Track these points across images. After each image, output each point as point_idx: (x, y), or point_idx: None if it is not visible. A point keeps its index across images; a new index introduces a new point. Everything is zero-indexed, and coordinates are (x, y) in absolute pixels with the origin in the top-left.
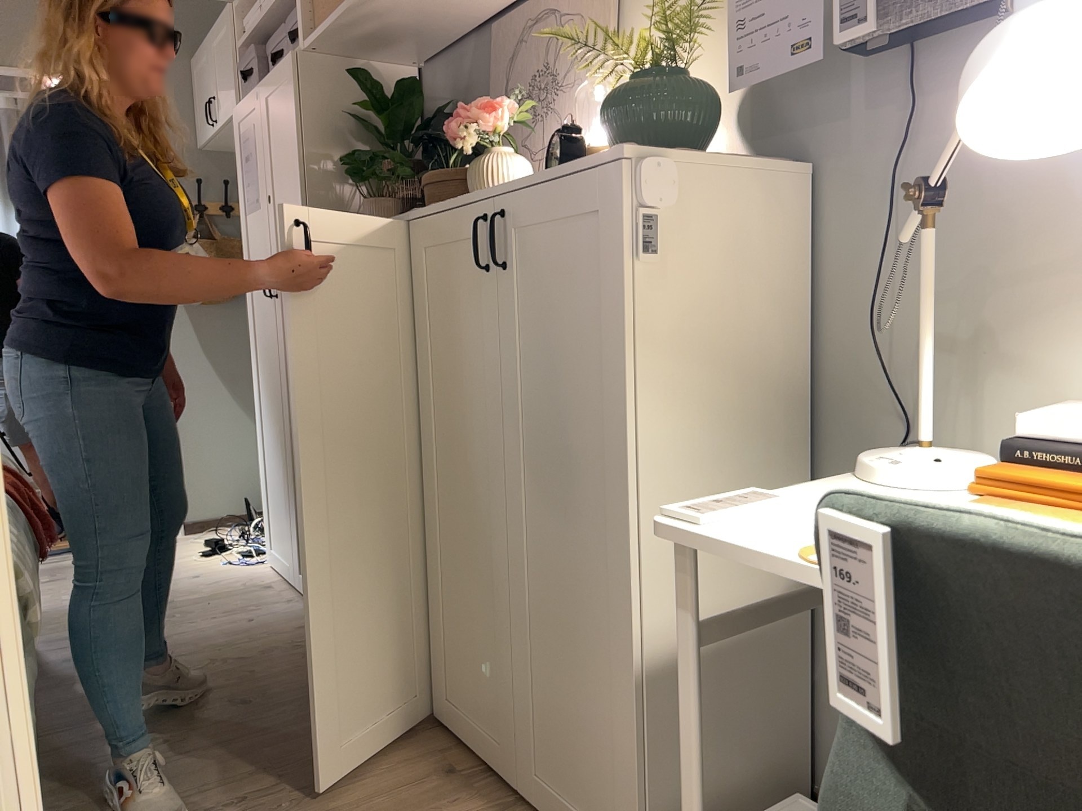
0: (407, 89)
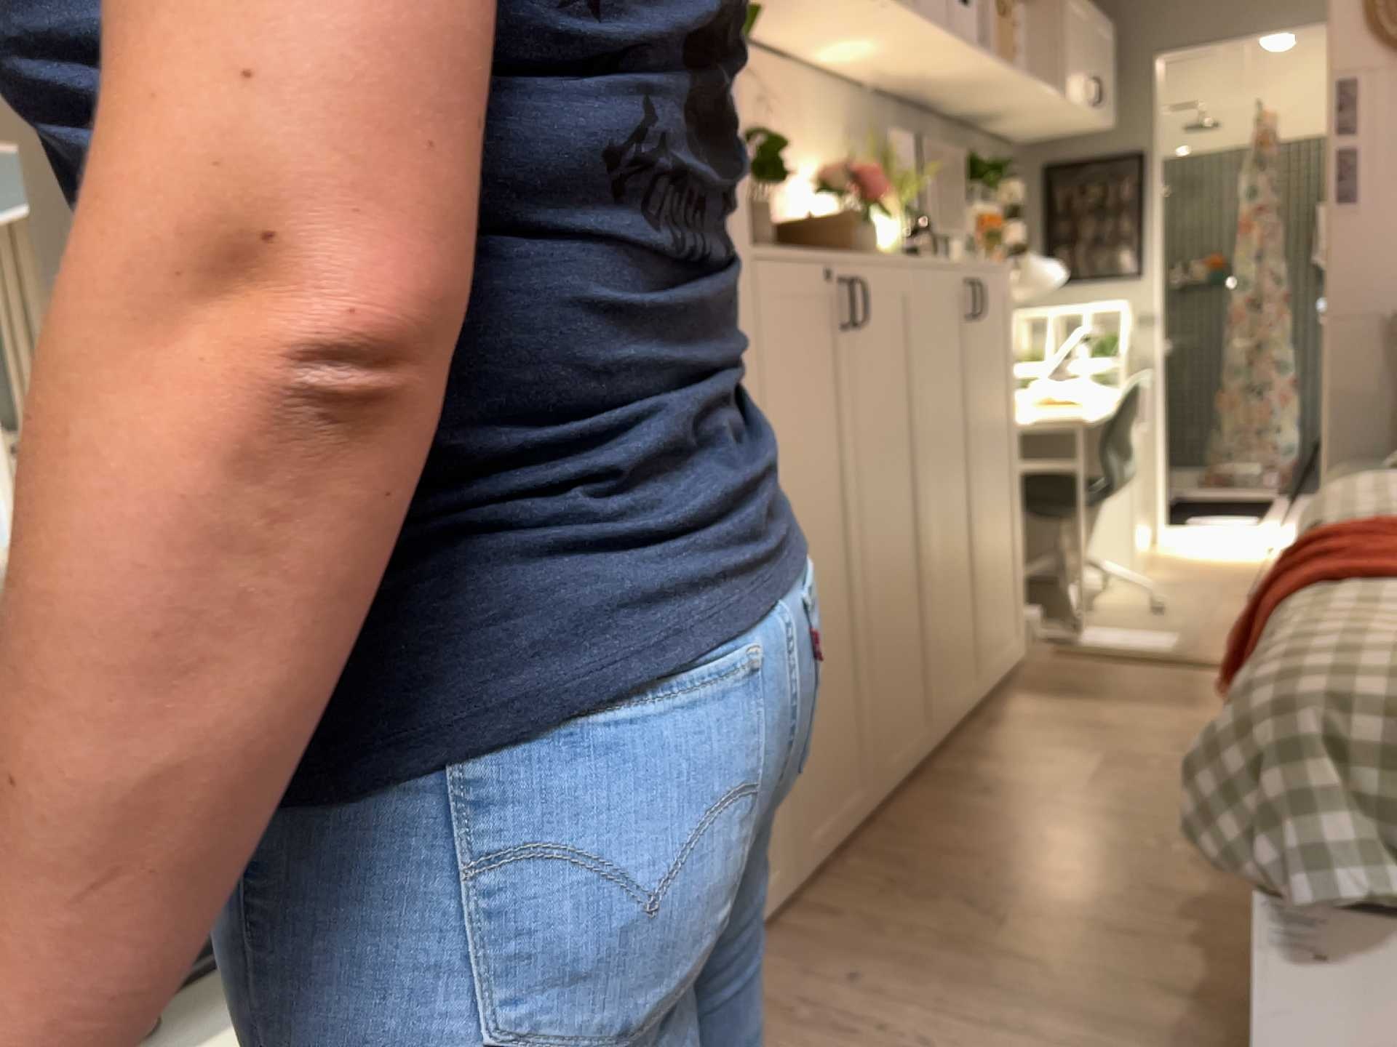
0: None
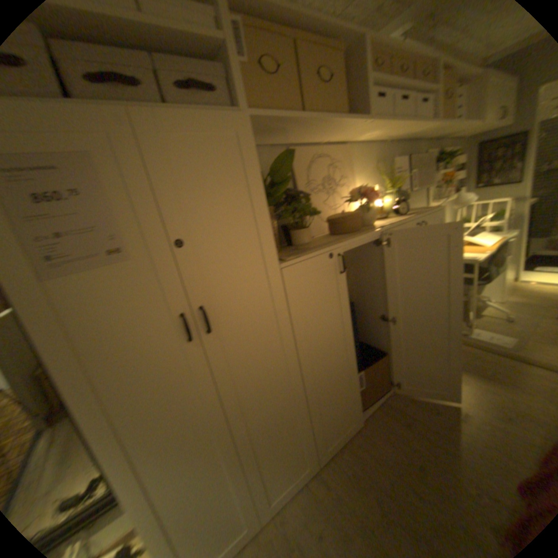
0: (276, 168)
